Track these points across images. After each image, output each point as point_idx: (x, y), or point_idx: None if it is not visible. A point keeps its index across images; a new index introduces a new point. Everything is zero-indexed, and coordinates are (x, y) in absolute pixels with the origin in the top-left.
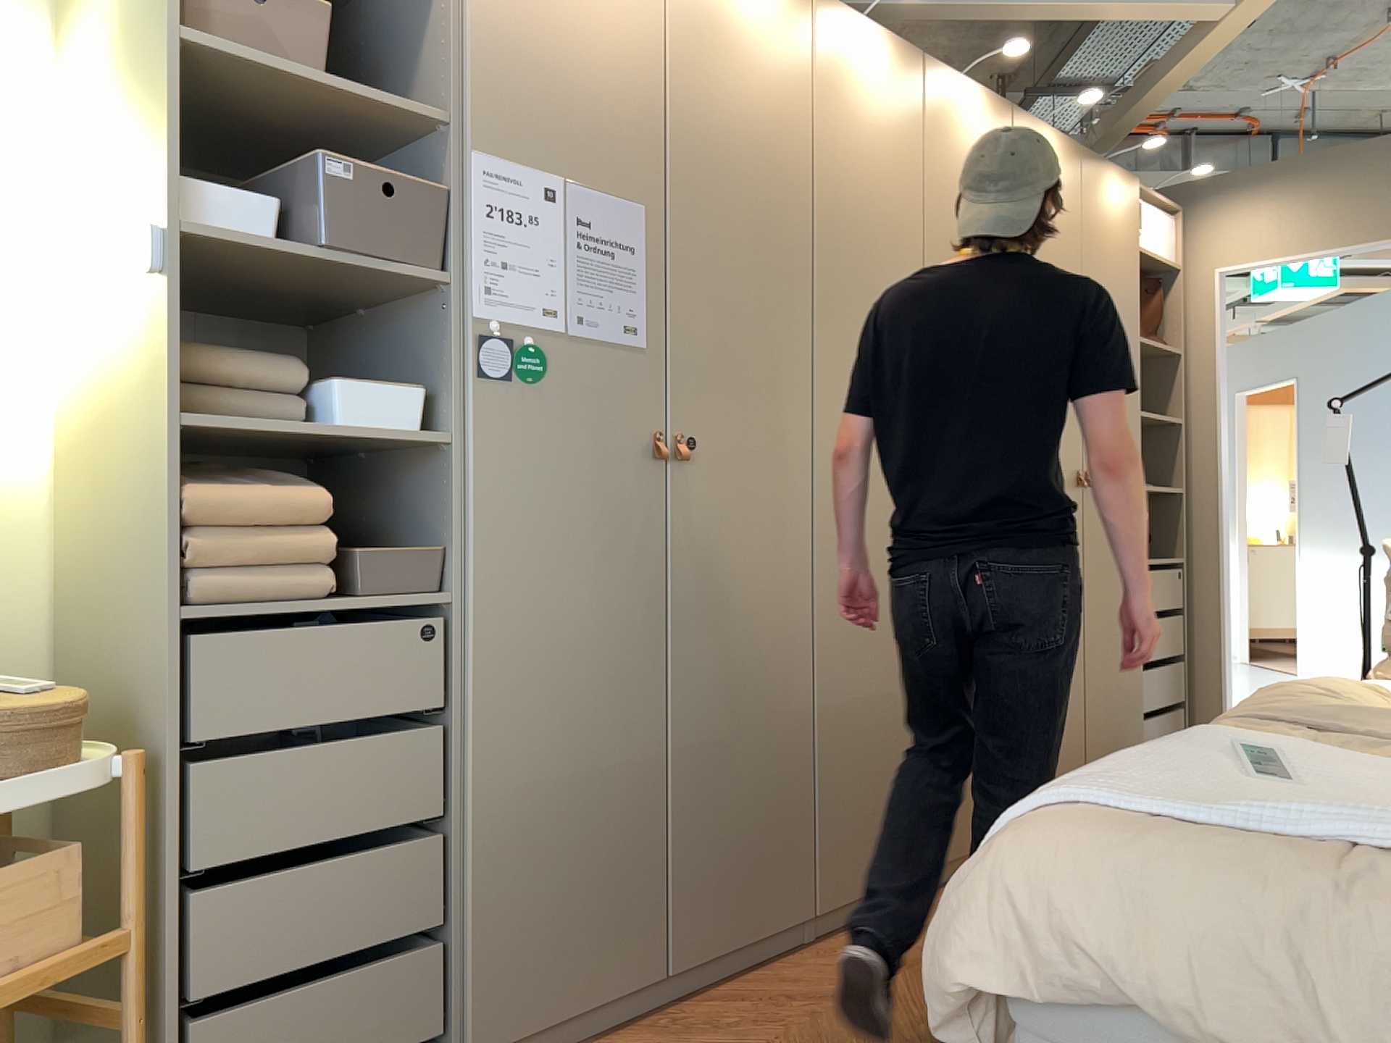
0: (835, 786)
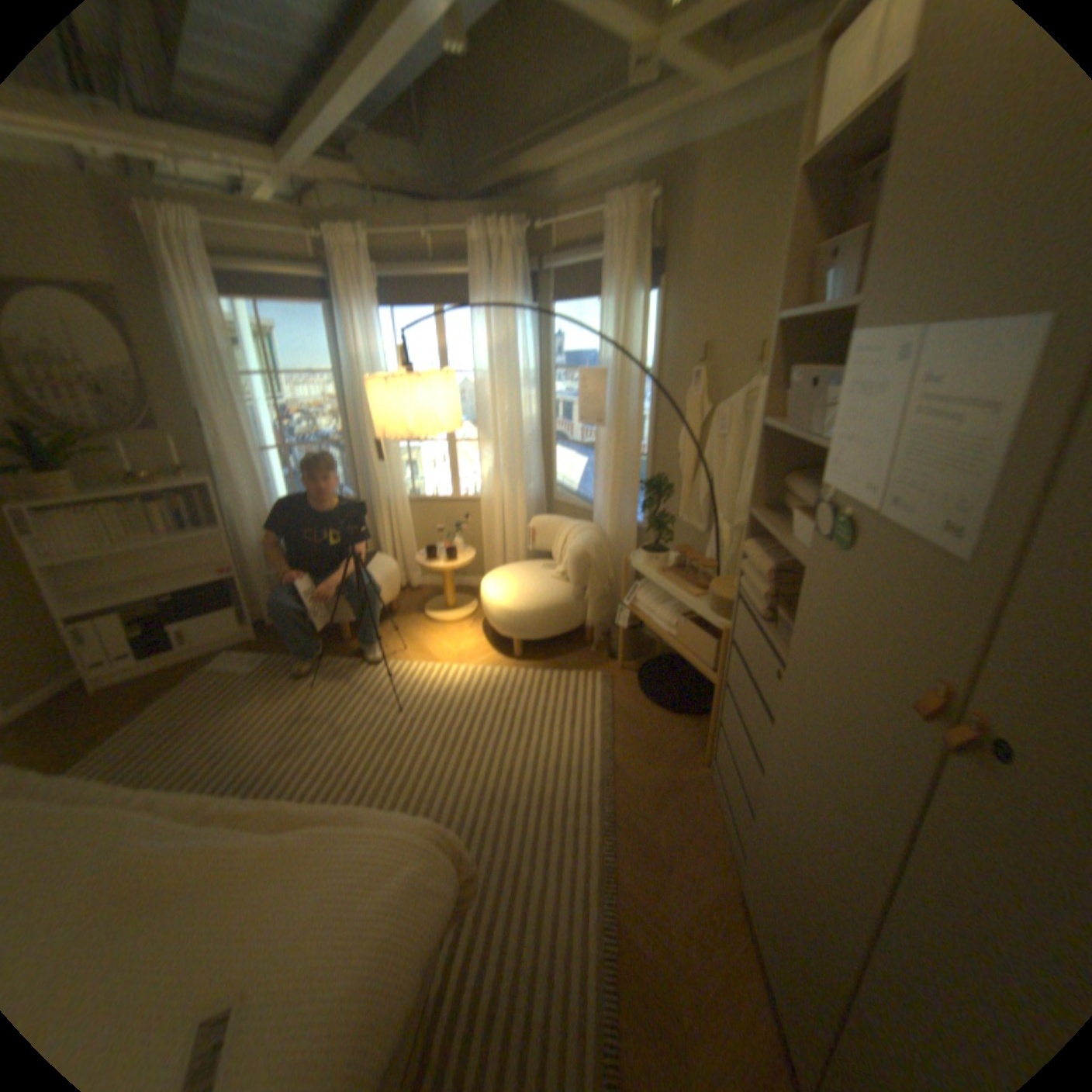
0: None
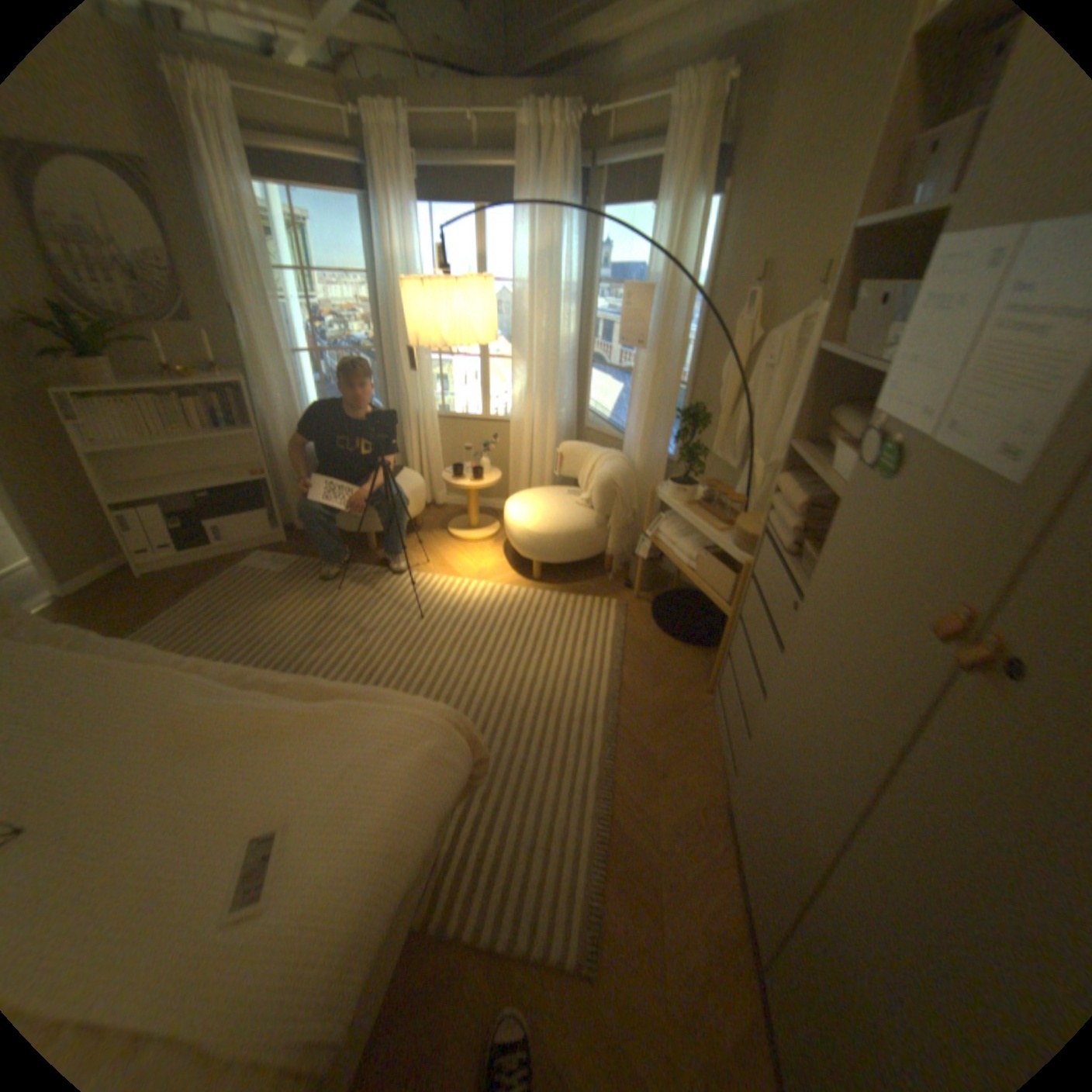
0: None
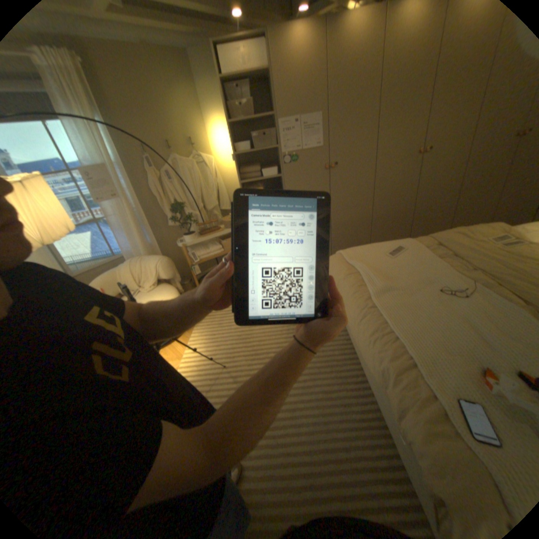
0: (376, 229)
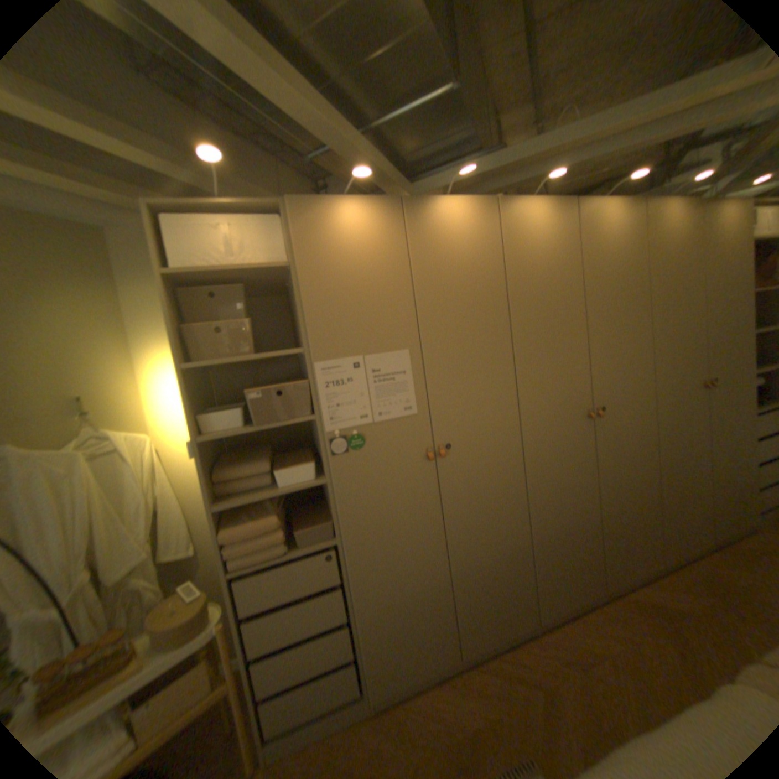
0: (545, 572)
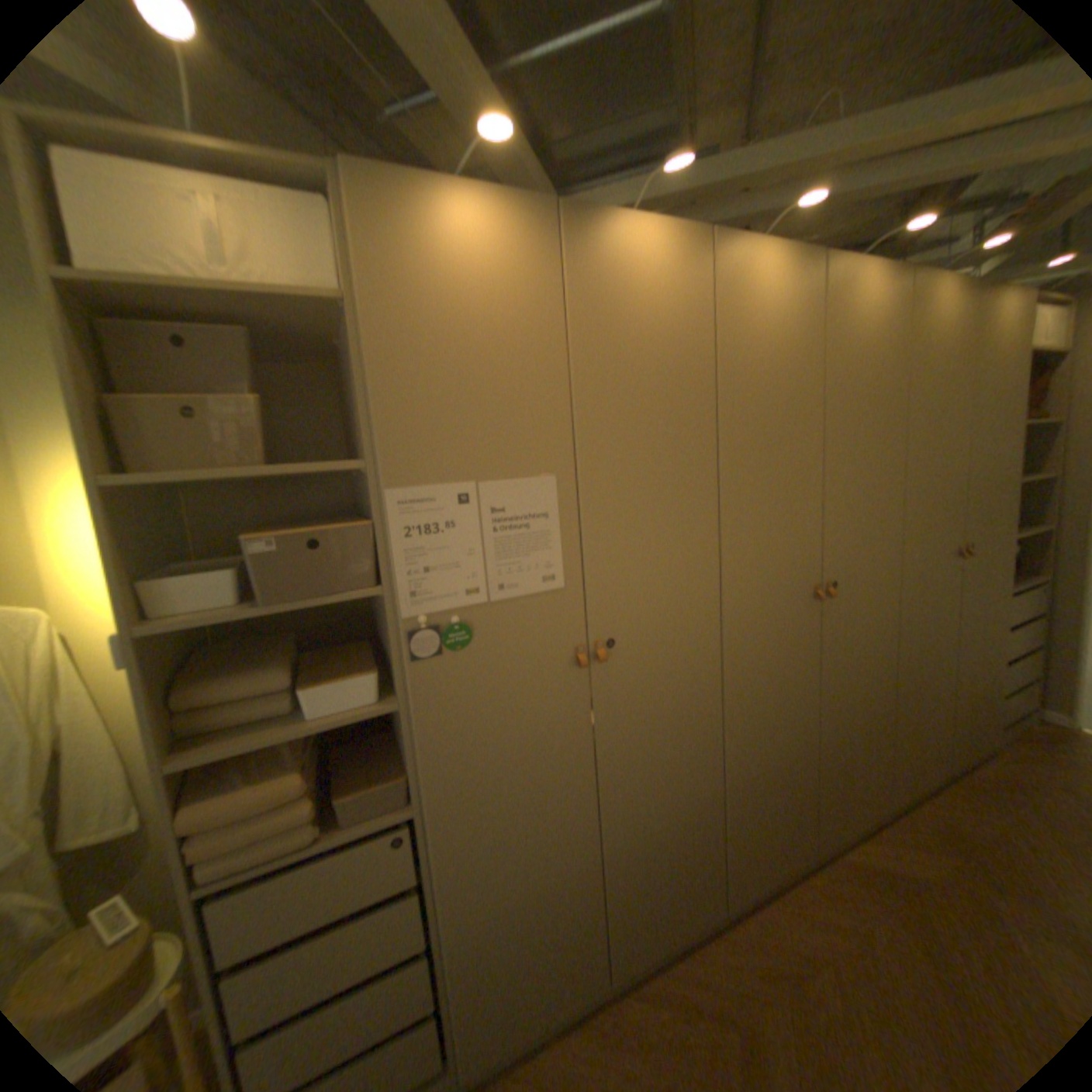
0: (740, 834)
